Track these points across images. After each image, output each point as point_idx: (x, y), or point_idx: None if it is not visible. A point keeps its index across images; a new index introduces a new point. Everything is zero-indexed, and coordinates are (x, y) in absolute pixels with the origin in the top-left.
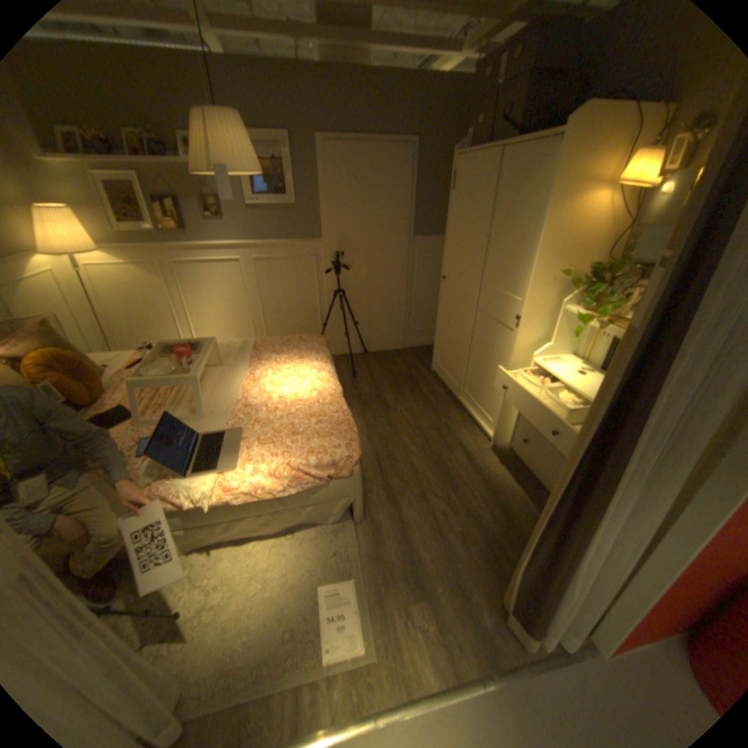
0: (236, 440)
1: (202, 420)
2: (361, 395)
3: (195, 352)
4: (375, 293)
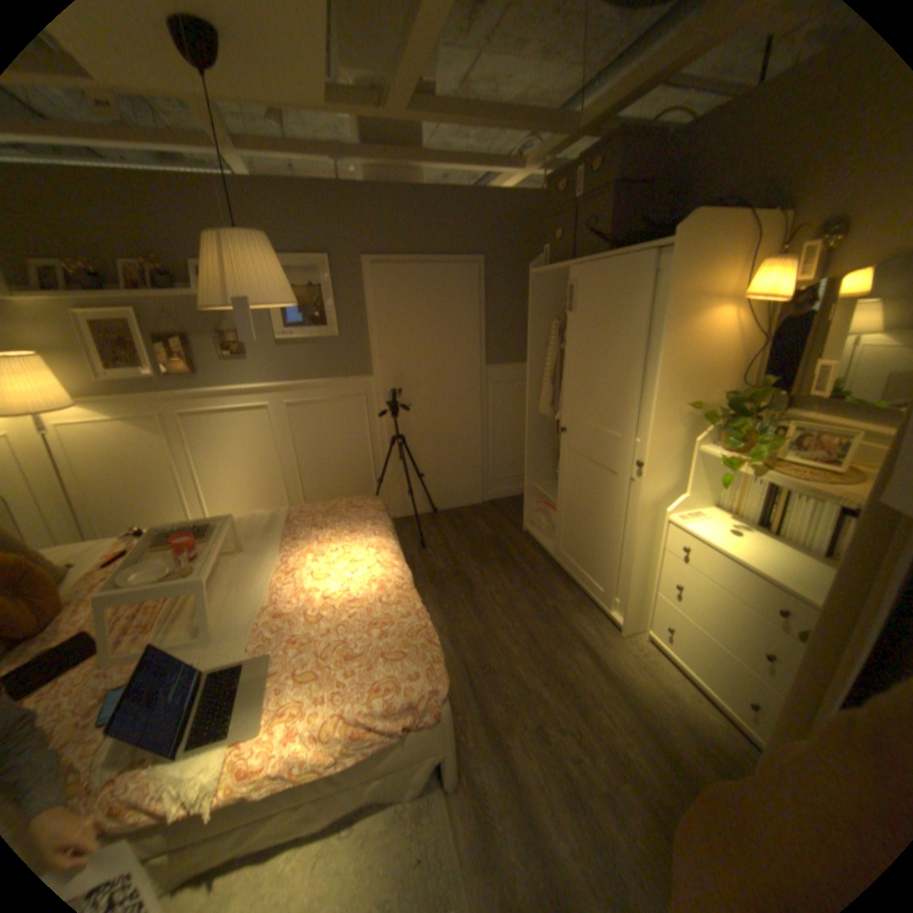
0: (260, 678)
1: (208, 646)
2: (435, 573)
3: (202, 540)
4: (444, 436)
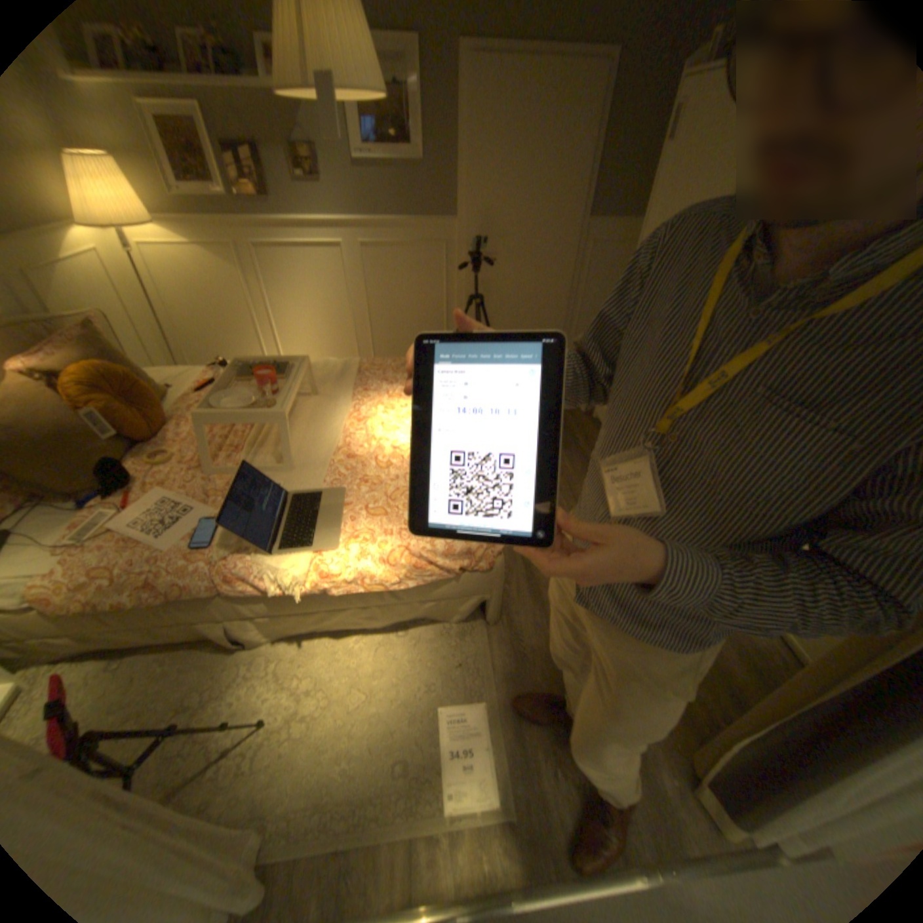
0: (337, 507)
1: (292, 474)
2: None
3: (282, 378)
4: (525, 302)
